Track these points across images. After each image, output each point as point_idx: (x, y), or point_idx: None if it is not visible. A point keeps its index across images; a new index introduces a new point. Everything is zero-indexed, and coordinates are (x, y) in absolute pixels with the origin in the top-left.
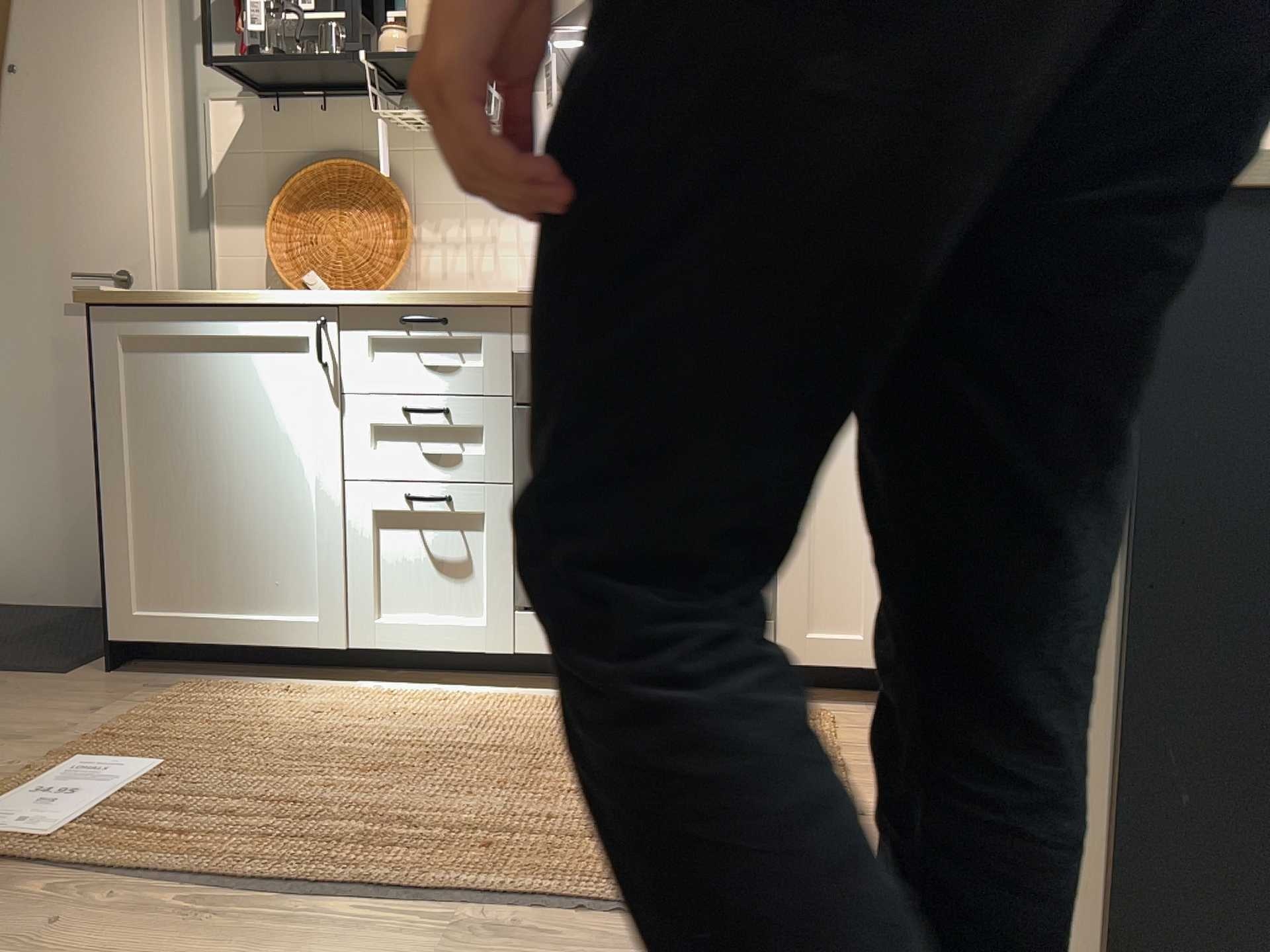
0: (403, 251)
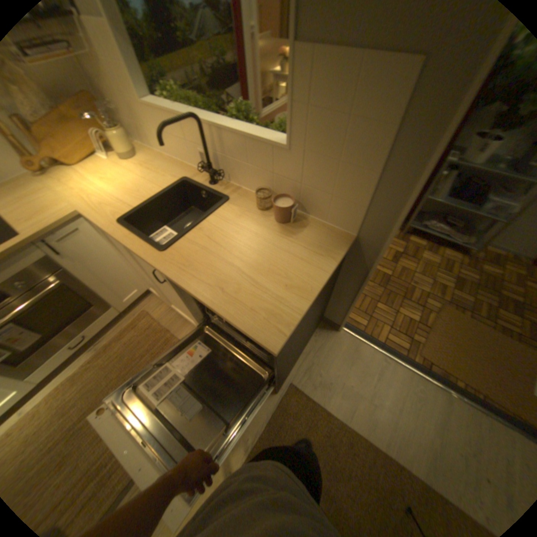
0: None
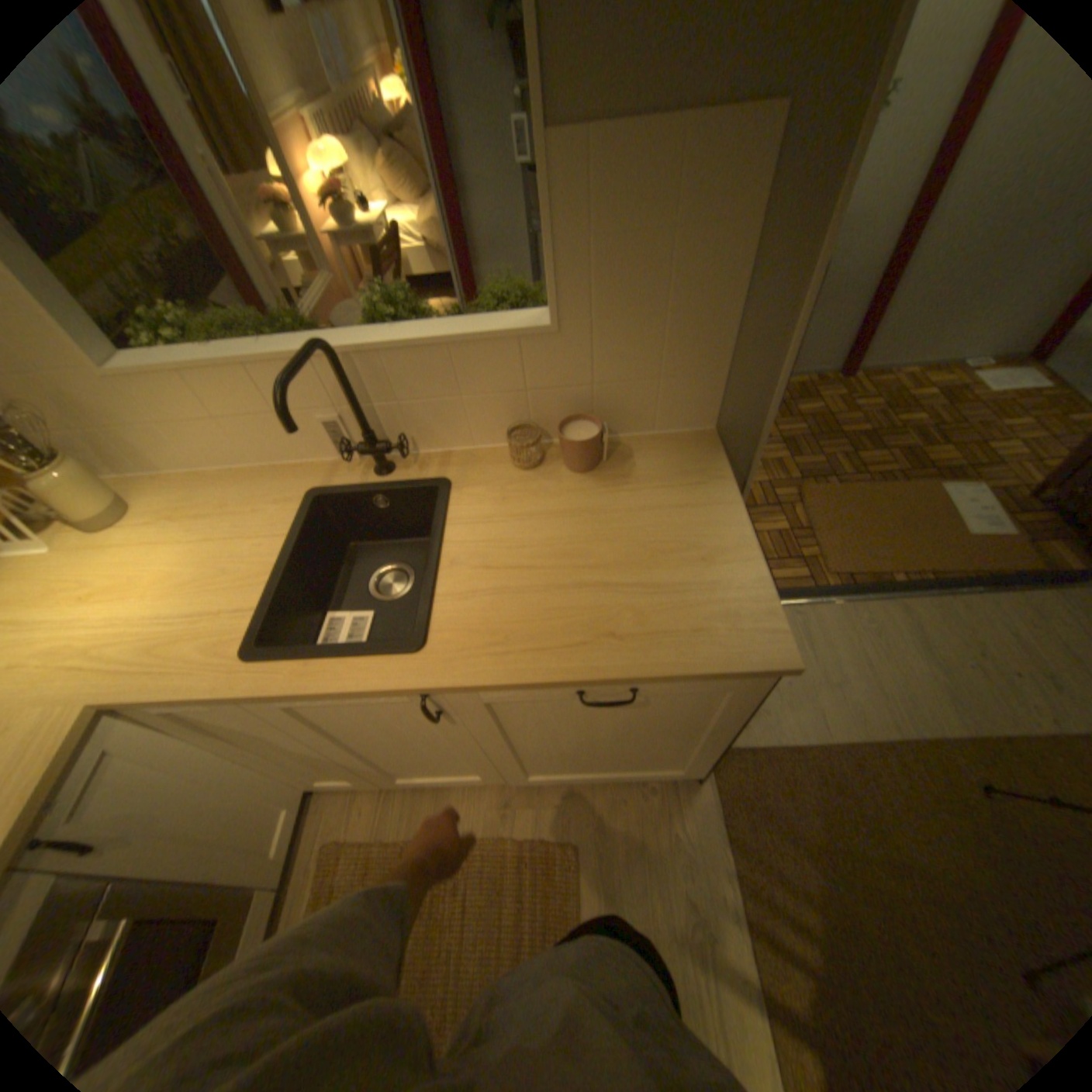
0: None
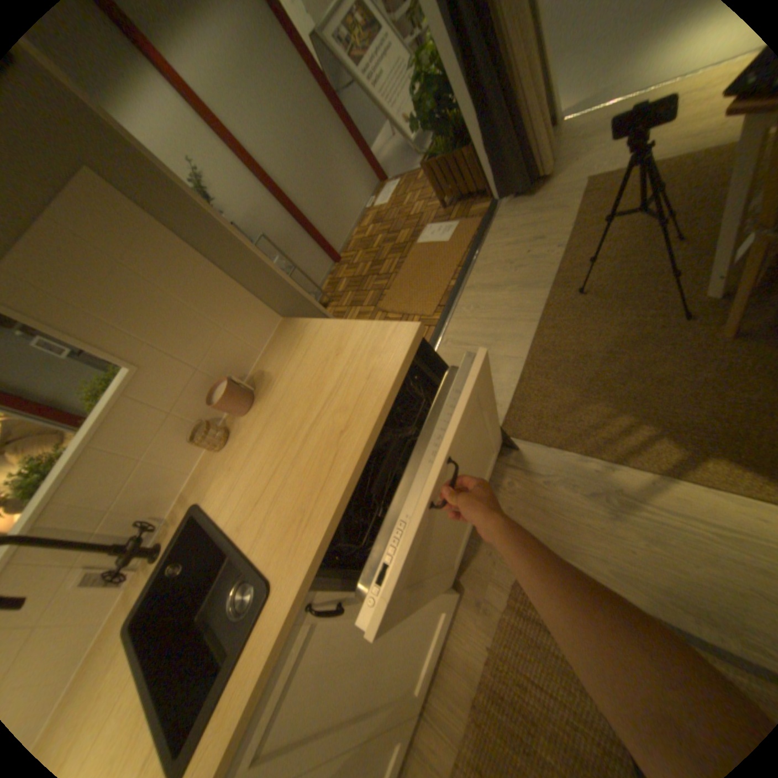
0: None
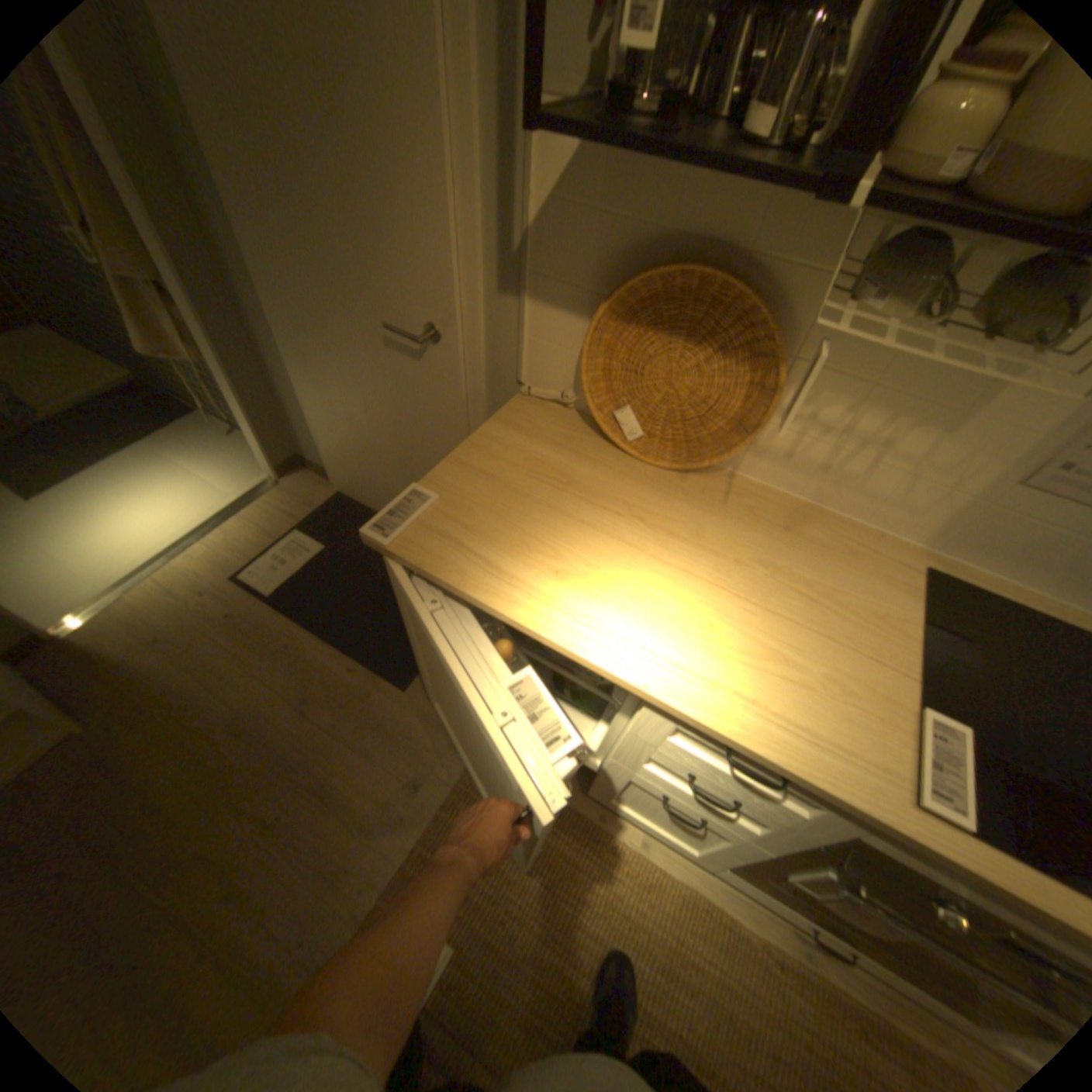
0: (754, 429)
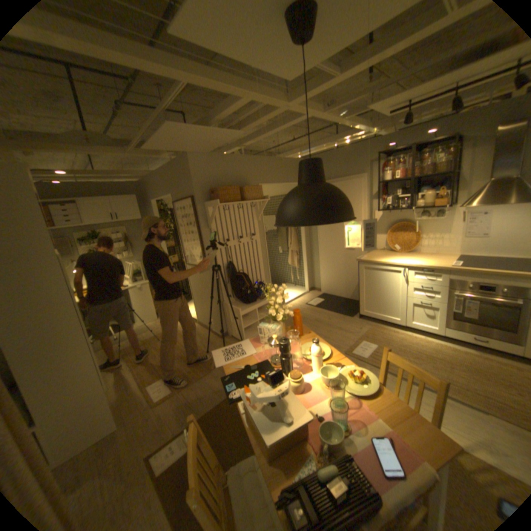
0: (418, 241)
